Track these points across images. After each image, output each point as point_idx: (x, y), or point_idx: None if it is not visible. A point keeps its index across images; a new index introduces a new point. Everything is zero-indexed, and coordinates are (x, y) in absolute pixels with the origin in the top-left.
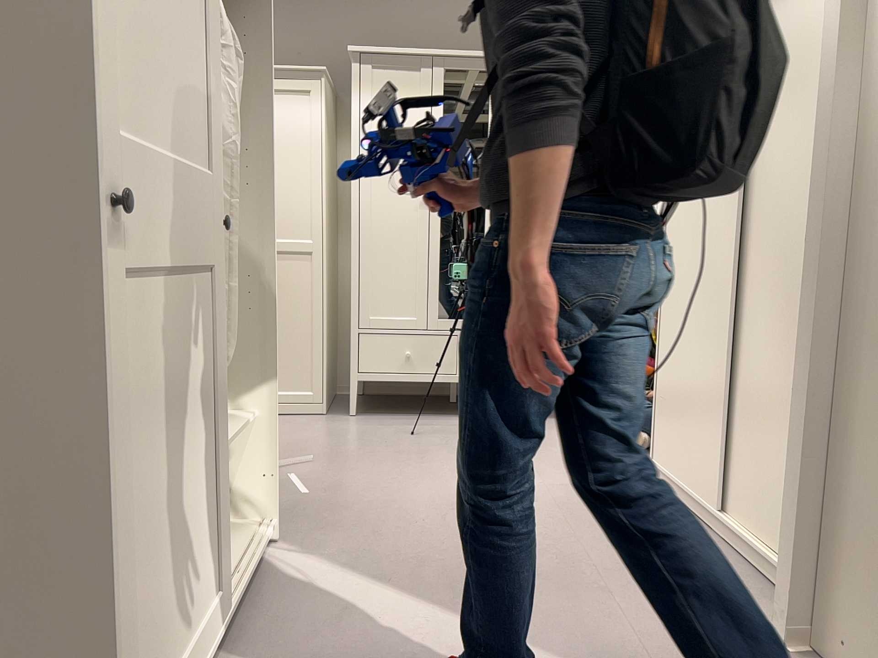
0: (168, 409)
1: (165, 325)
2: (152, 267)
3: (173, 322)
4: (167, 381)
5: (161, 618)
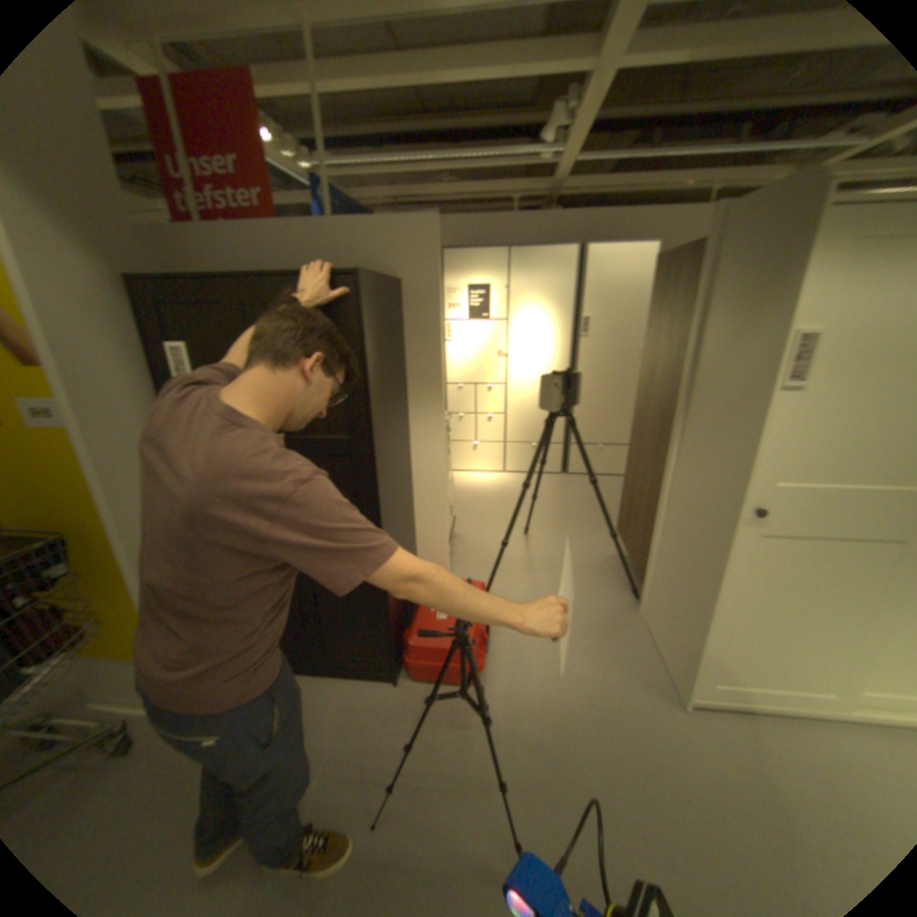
0: (814, 595)
1: (826, 560)
2: (815, 535)
3: (840, 561)
4: (818, 584)
5: (770, 667)
